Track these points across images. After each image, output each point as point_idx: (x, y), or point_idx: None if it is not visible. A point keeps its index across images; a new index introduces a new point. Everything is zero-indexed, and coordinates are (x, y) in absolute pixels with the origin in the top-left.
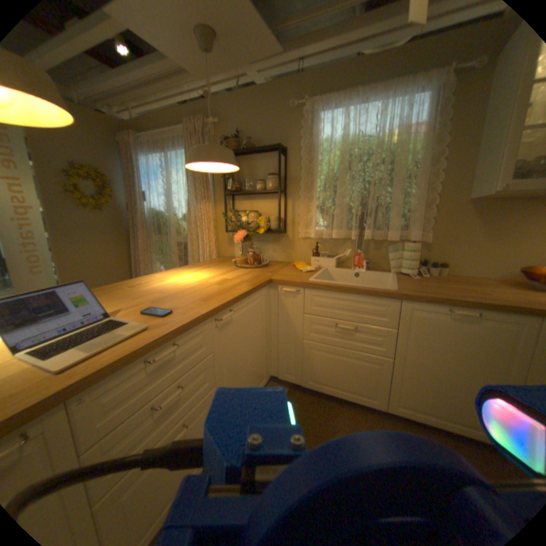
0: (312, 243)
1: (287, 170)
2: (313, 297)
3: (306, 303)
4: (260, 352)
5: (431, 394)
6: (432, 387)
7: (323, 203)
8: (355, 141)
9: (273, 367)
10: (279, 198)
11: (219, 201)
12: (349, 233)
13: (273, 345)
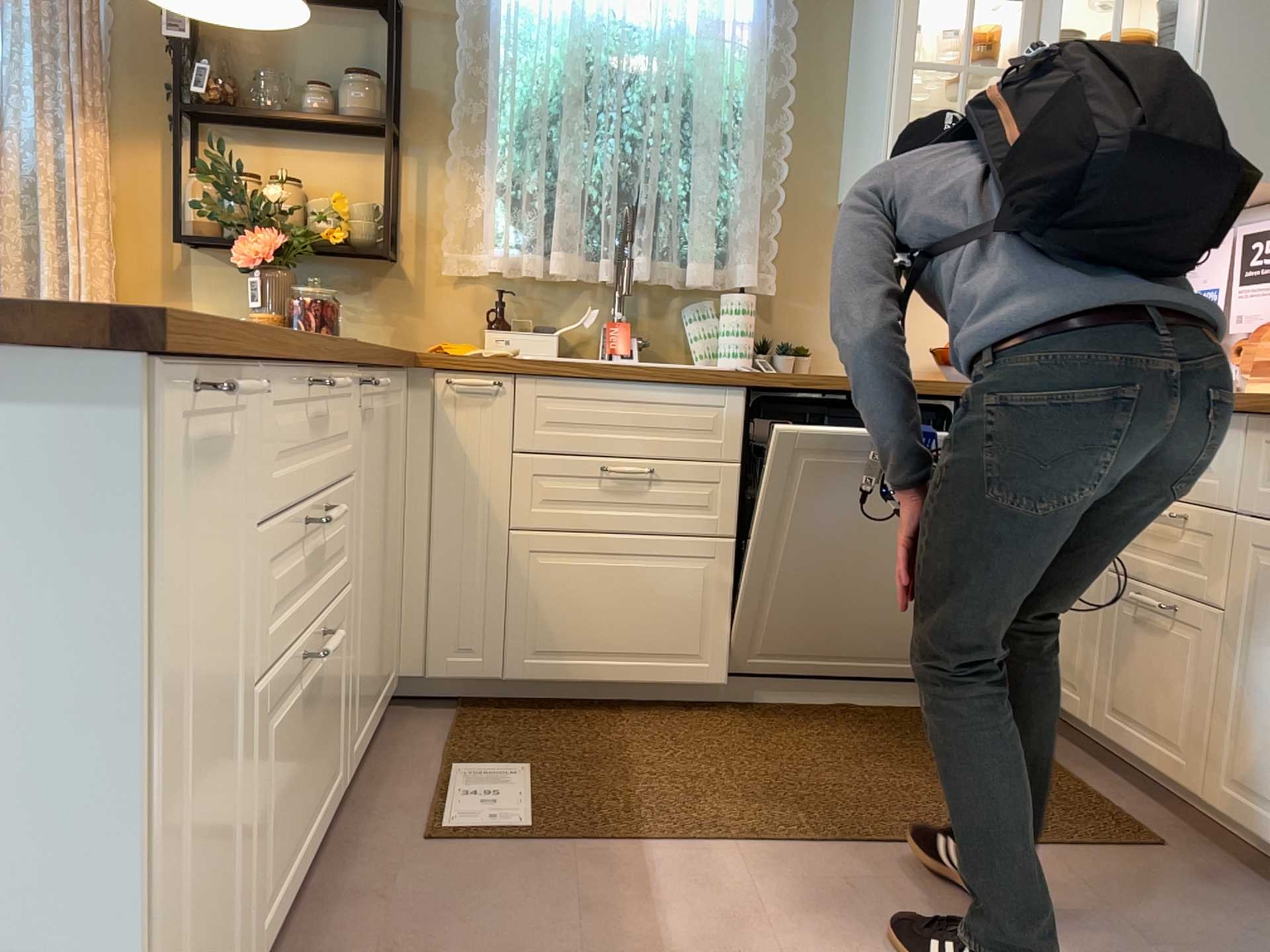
0: (480, 295)
1: (403, 72)
2: (537, 402)
3: (516, 421)
4: (392, 568)
5: (813, 605)
6: (814, 587)
7: (516, 181)
8: (597, 33)
9: (405, 647)
10: (390, 147)
11: (137, 139)
12: (587, 268)
13: (407, 571)
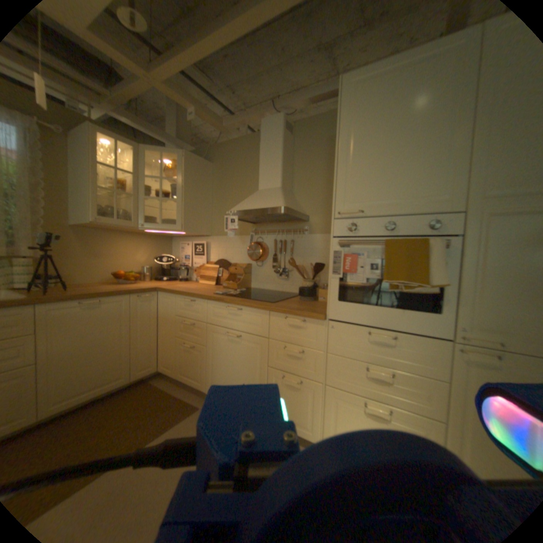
0: None
1: None
2: None
3: None
4: None
5: (75, 377)
6: (75, 370)
7: None
8: None
9: None
10: None
11: None
12: None
13: None
